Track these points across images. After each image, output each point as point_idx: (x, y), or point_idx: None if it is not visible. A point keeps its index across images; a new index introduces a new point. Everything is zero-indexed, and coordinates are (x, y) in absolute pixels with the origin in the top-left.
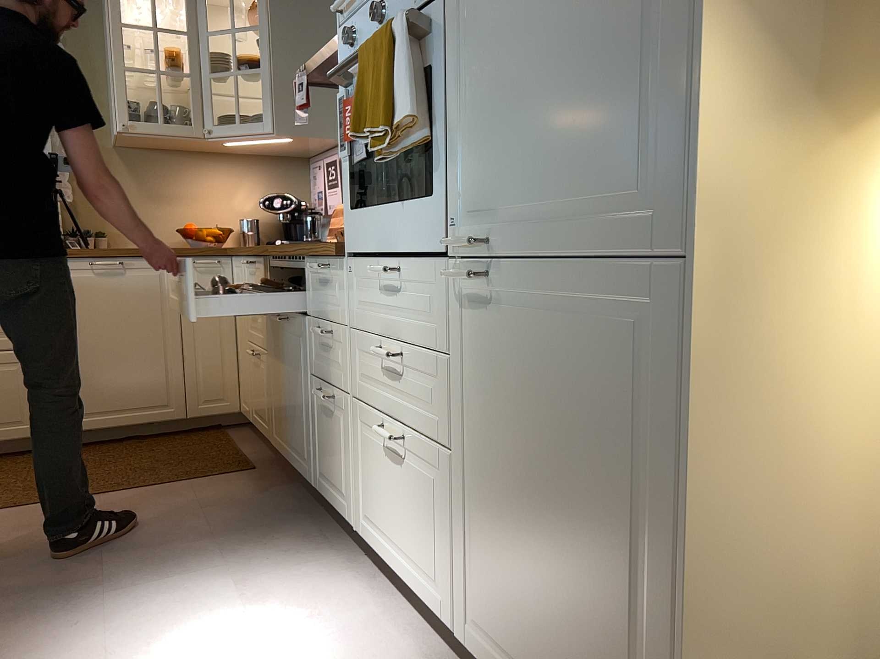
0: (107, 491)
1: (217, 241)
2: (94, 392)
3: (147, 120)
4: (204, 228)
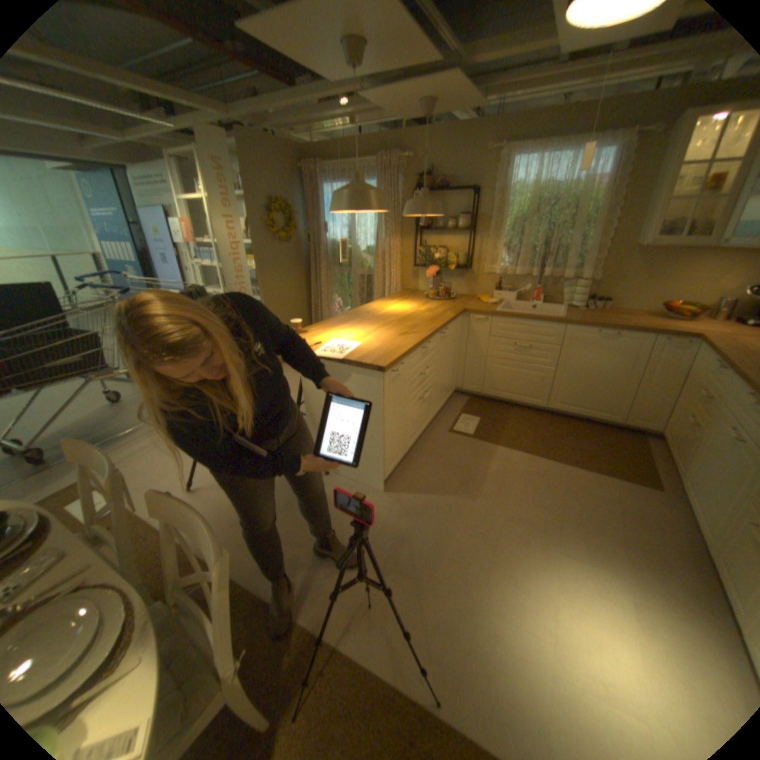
0: (570, 463)
1: (693, 317)
2: (577, 396)
3: (671, 231)
4: (683, 300)
